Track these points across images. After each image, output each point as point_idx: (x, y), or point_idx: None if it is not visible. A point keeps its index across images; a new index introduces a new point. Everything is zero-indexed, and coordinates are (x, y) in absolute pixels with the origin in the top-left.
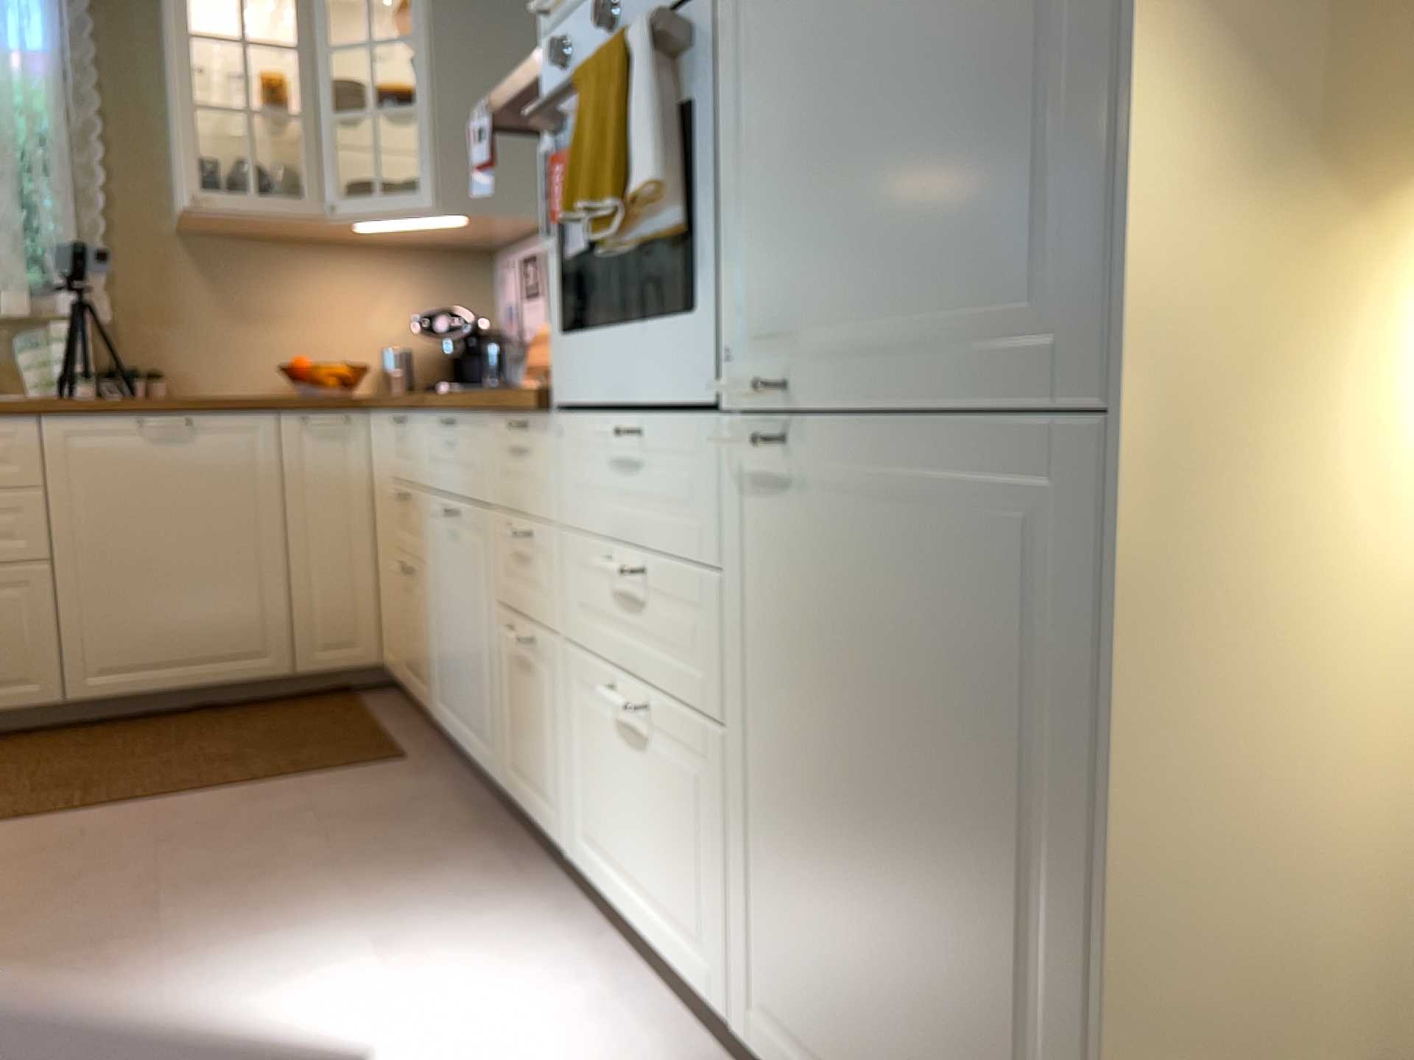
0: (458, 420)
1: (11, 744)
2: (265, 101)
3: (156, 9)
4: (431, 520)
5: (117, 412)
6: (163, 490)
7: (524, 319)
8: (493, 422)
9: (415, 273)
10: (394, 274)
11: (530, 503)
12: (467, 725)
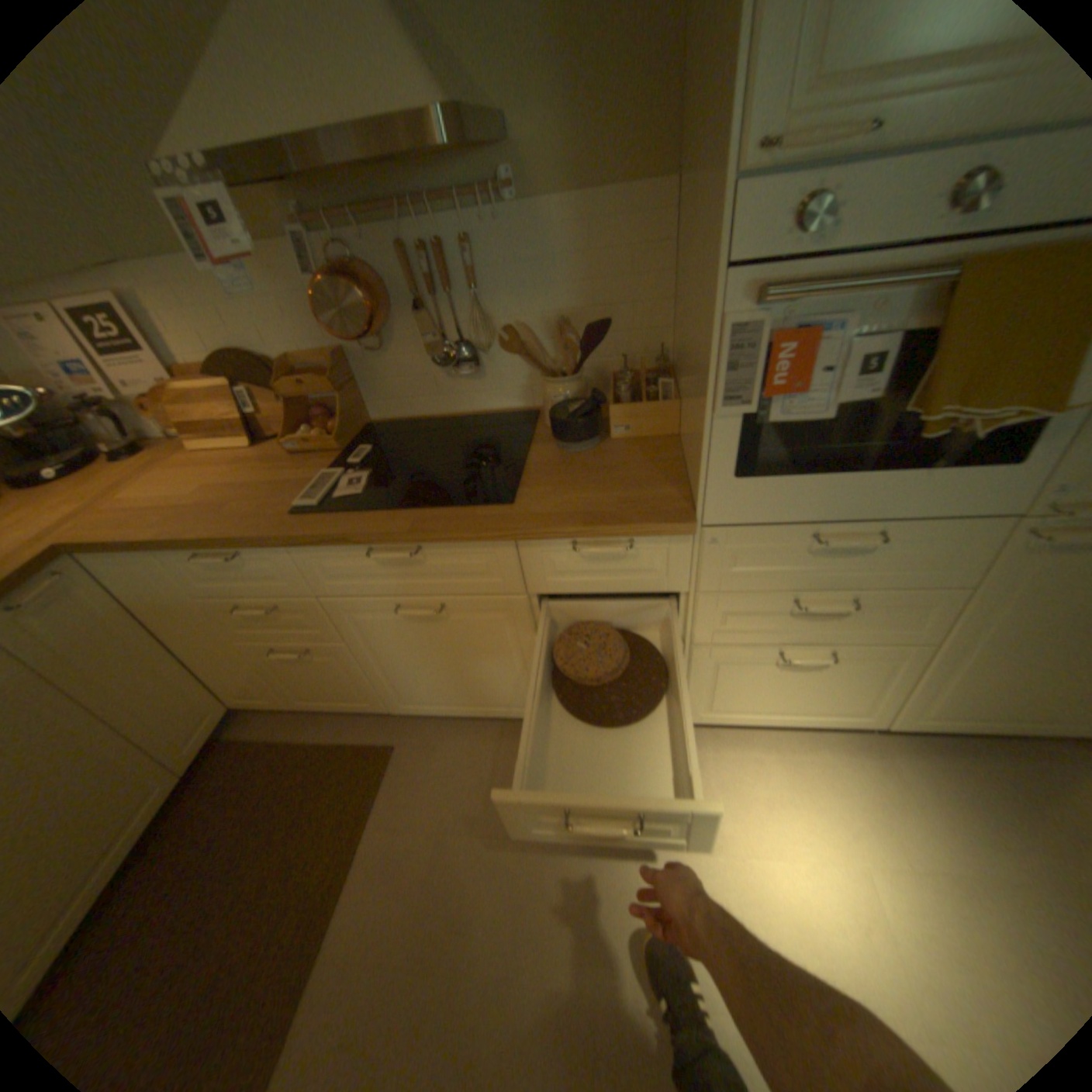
0: (432, 545)
1: None
2: None
3: None
4: (355, 614)
5: None
6: None
7: (113, 374)
8: (538, 542)
9: None
10: None
11: (629, 584)
12: (474, 704)
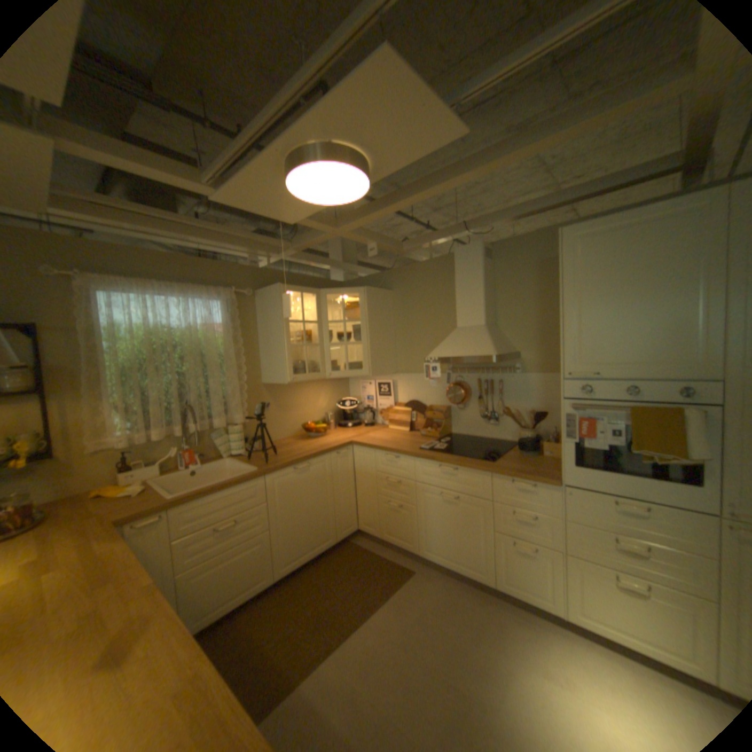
0: (462, 470)
1: (260, 607)
2: (304, 341)
3: (254, 306)
4: (425, 494)
5: (289, 468)
6: (301, 492)
7: (379, 402)
8: (500, 478)
9: (329, 386)
10: (324, 387)
11: (535, 508)
12: (458, 564)
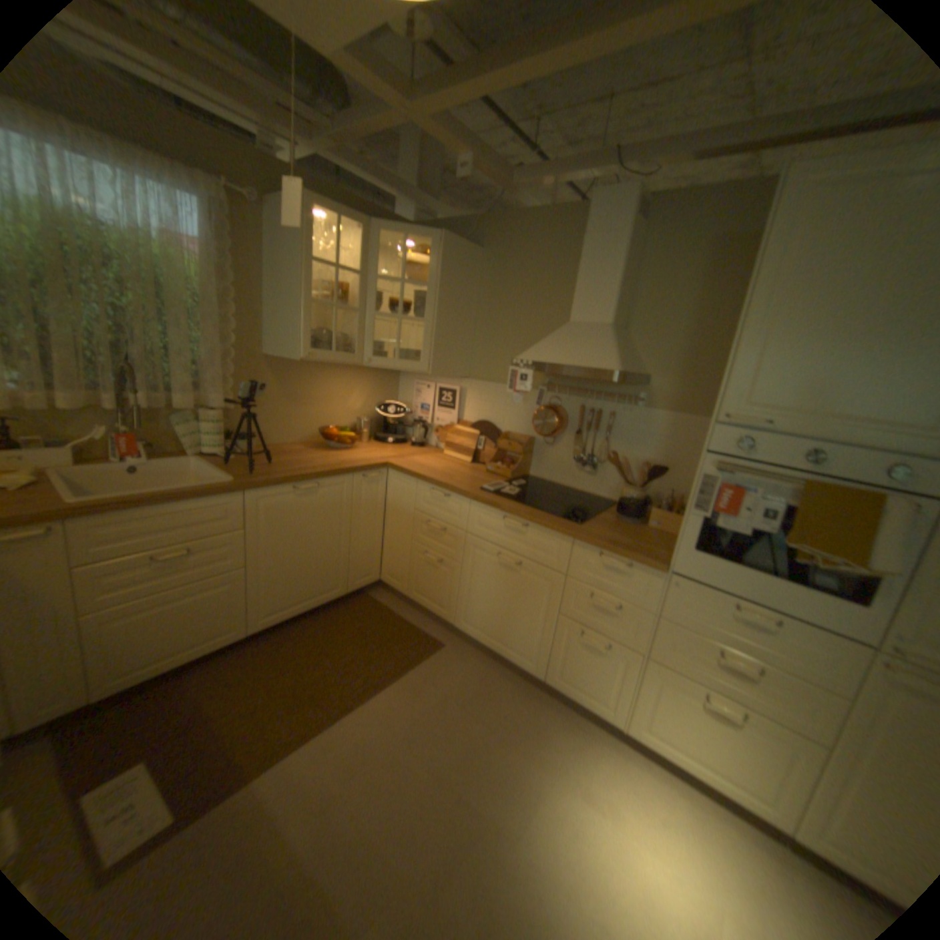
0: (533, 527)
1: (223, 665)
2: (335, 299)
3: (260, 224)
4: (476, 550)
5: (286, 485)
6: (302, 521)
7: (436, 415)
8: (583, 546)
9: (369, 379)
10: (360, 380)
11: (623, 594)
12: (503, 643)
